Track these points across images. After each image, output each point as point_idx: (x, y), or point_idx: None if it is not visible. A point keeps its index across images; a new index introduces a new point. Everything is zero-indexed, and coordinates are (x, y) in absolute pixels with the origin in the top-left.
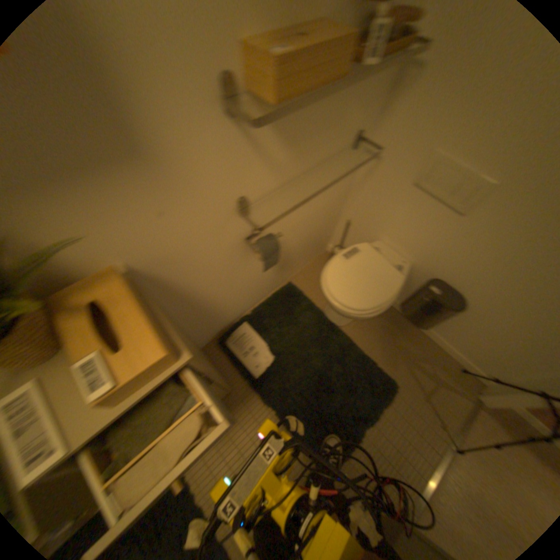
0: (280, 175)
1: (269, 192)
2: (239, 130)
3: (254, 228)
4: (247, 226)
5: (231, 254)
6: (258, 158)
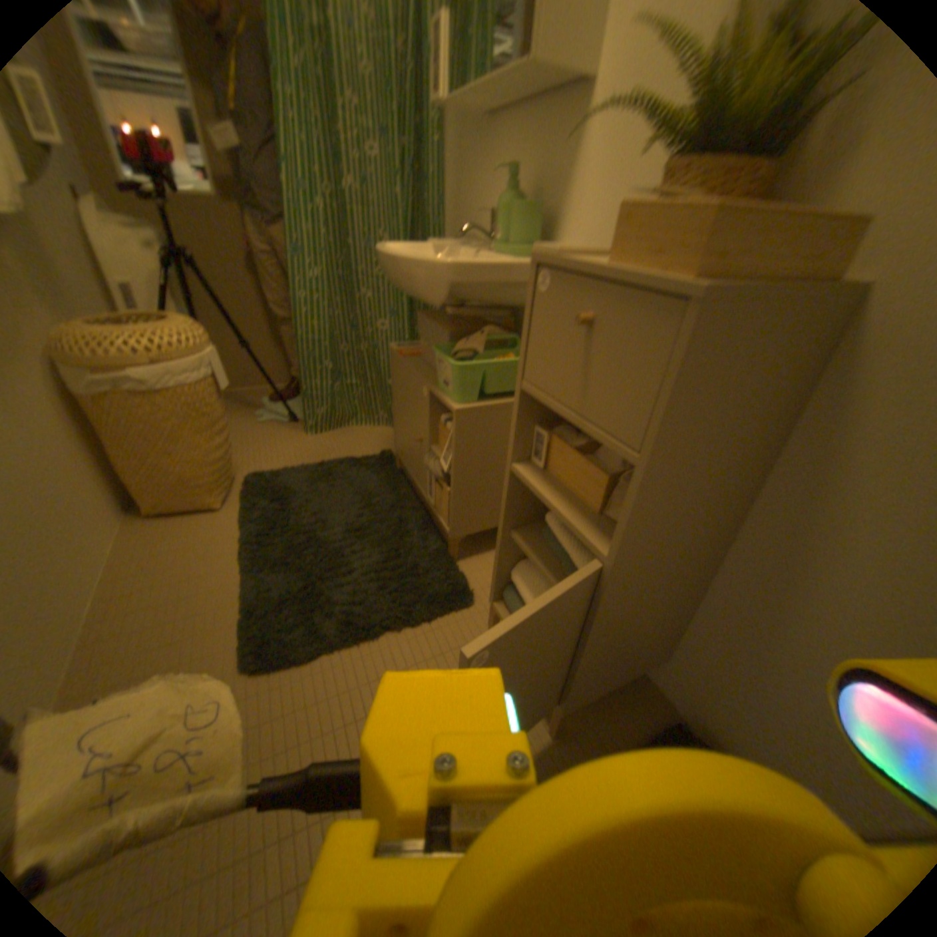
0: None
1: None
2: None
3: None
4: None
5: None
6: None
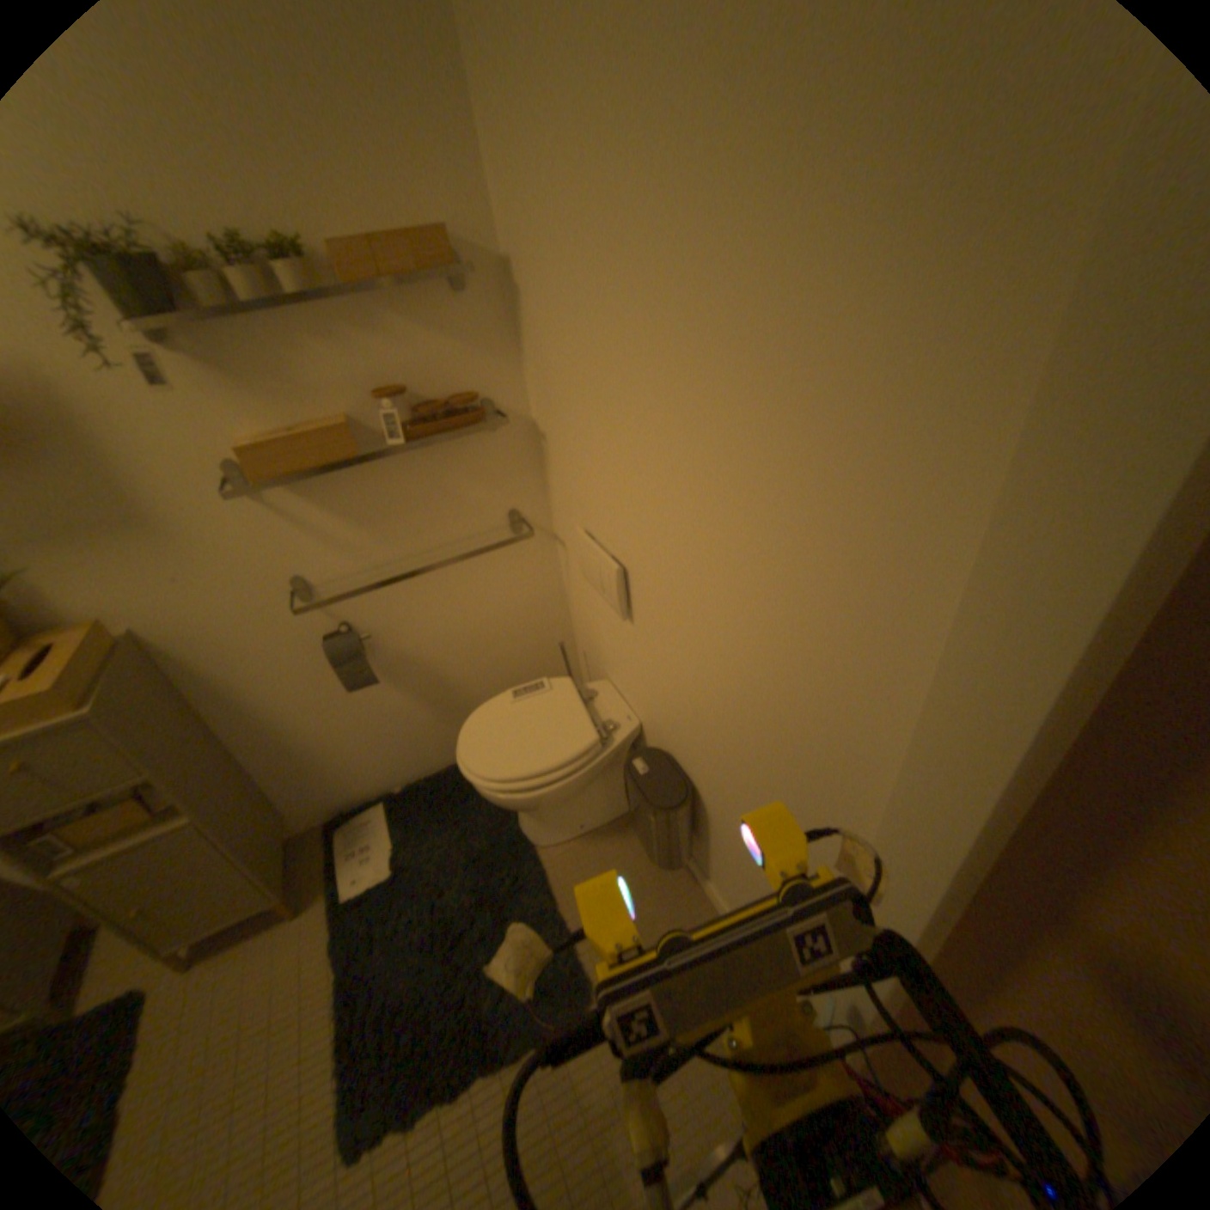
0: (355, 558)
1: (345, 578)
2: (260, 509)
3: (337, 626)
4: (320, 620)
5: (303, 657)
6: (303, 537)
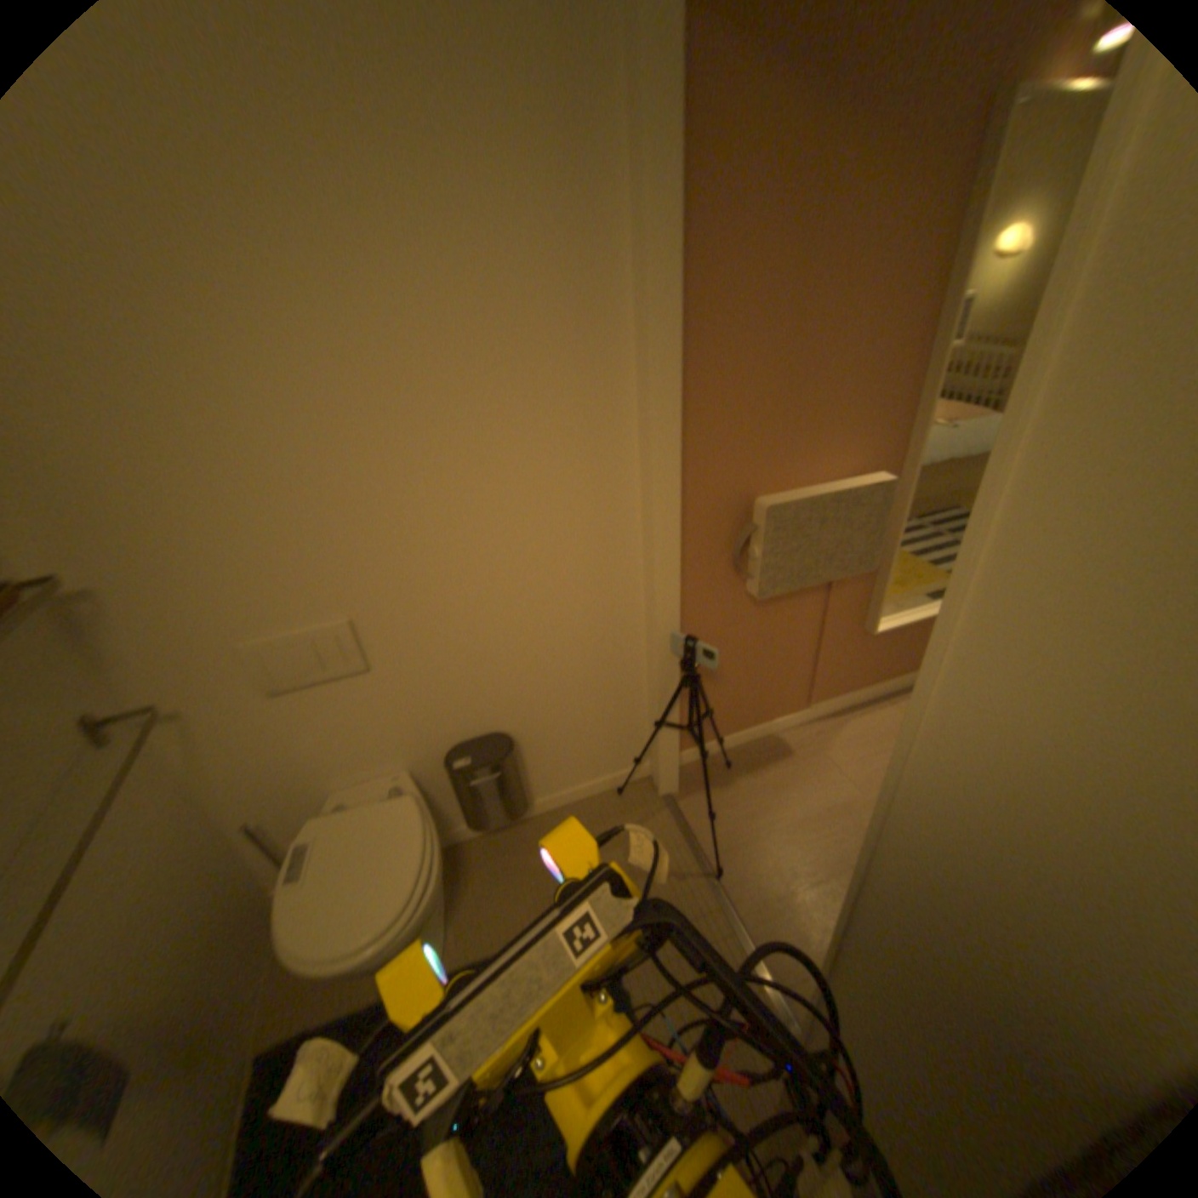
0: None
1: None
2: None
3: None
4: None
5: None
6: None
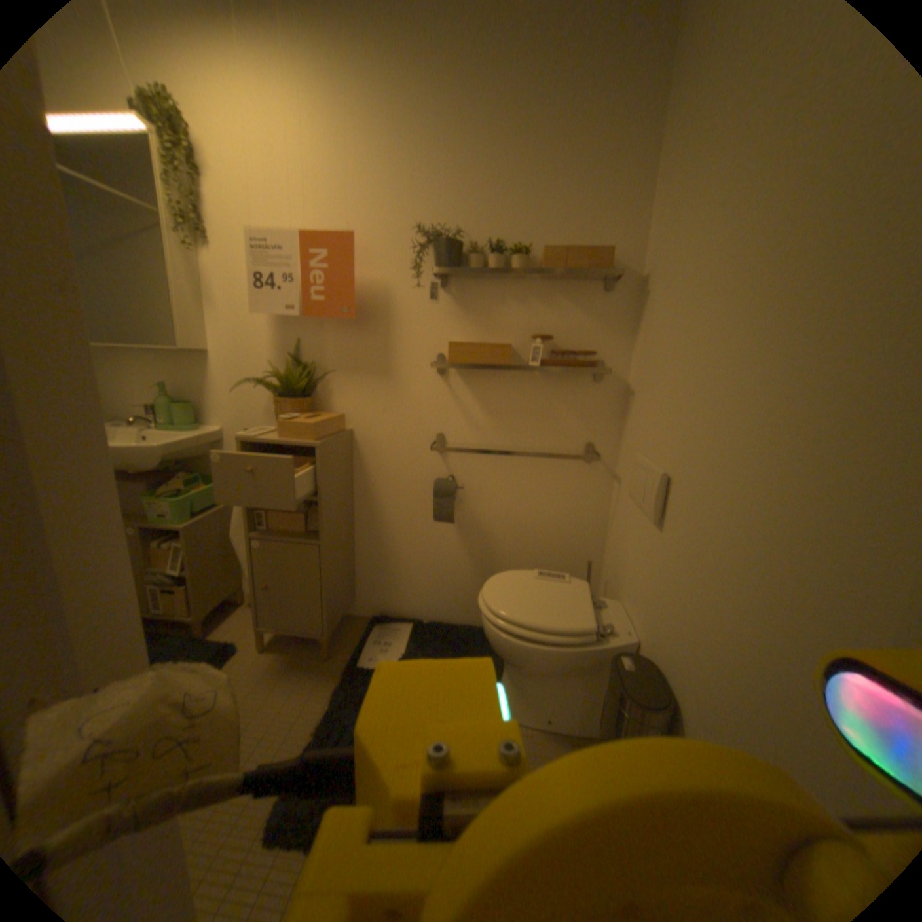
0: (479, 434)
1: (468, 444)
2: (445, 383)
3: (449, 474)
4: (443, 466)
5: (422, 486)
6: (458, 409)
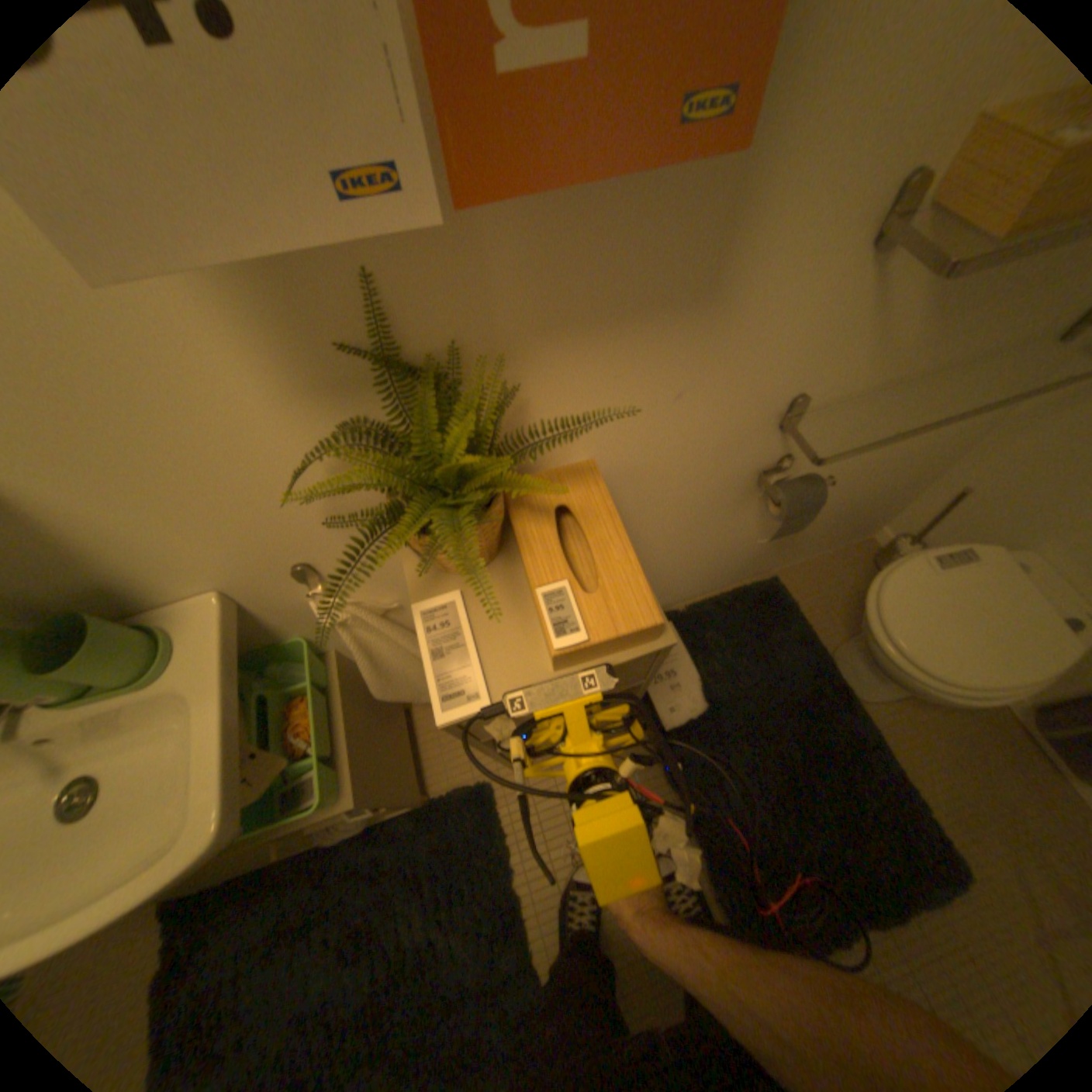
0: (885, 367)
1: (847, 395)
2: (872, 274)
3: (782, 457)
4: (775, 449)
5: (720, 492)
6: (870, 330)
